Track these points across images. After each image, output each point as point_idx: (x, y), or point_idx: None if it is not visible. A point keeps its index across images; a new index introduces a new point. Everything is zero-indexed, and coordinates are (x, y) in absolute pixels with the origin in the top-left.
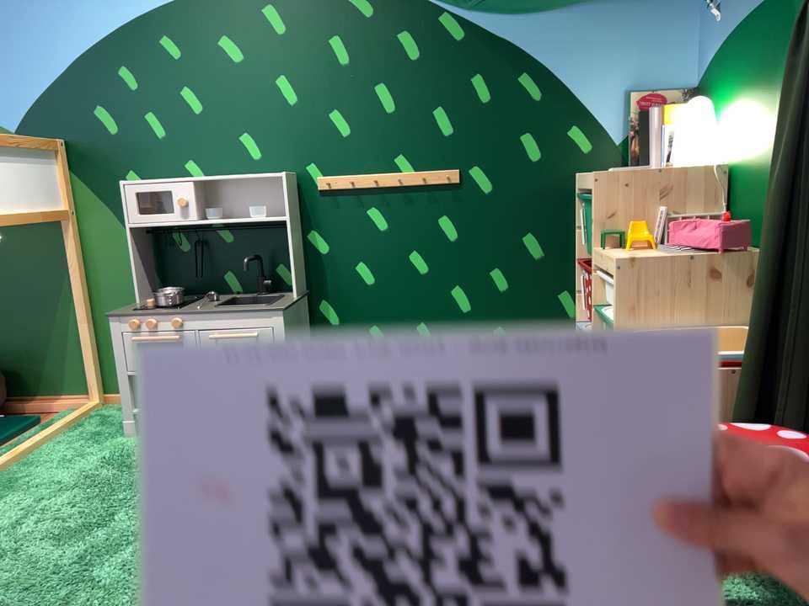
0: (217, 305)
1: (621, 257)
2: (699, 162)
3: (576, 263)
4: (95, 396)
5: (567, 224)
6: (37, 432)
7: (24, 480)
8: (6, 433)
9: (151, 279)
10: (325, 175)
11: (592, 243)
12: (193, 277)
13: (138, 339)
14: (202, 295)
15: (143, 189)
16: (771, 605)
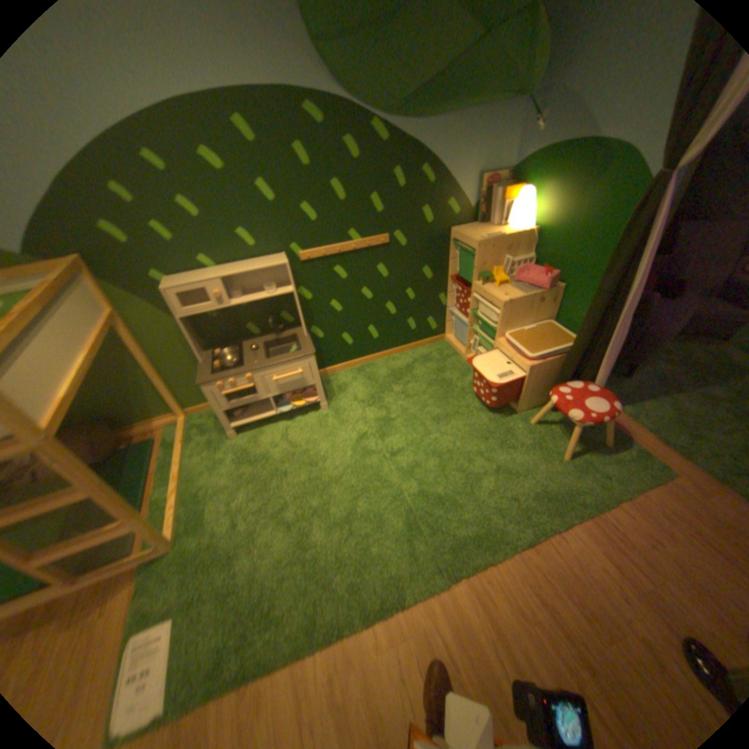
0: (268, 357)
1: (502, 299)
2: (526, 228)
3: (451, 281)
4: (181, 414)
5: (445, 258)
6: (164, 451)
7: (199, 491)
8: (145, 460)
9: (195, 339)
10: (305, 251)
11: (470, 278)
12: (225, 331)
13: (227, 392)
14: (235, 341)
15: (183, 291)
16: (582, 451)
